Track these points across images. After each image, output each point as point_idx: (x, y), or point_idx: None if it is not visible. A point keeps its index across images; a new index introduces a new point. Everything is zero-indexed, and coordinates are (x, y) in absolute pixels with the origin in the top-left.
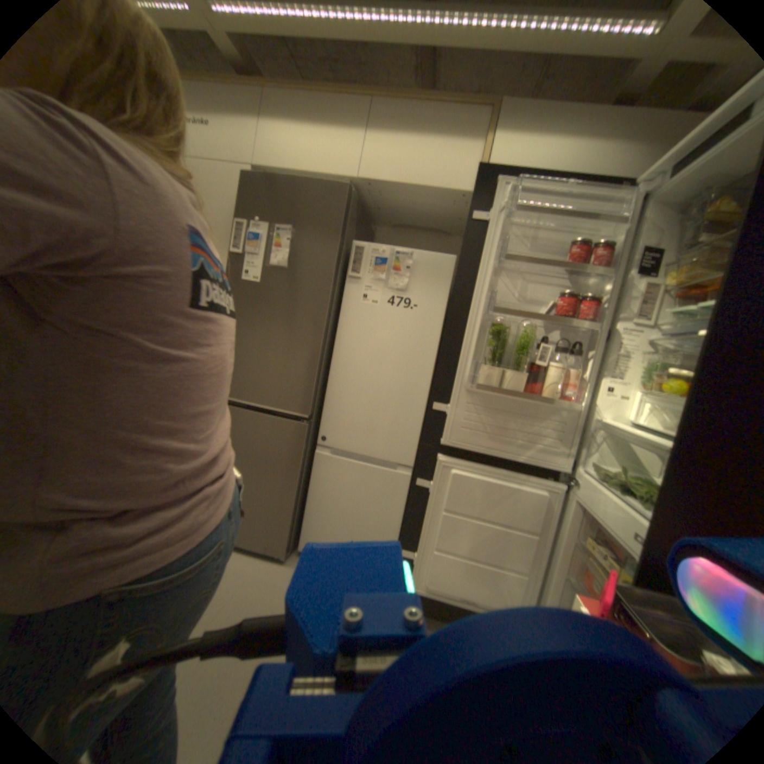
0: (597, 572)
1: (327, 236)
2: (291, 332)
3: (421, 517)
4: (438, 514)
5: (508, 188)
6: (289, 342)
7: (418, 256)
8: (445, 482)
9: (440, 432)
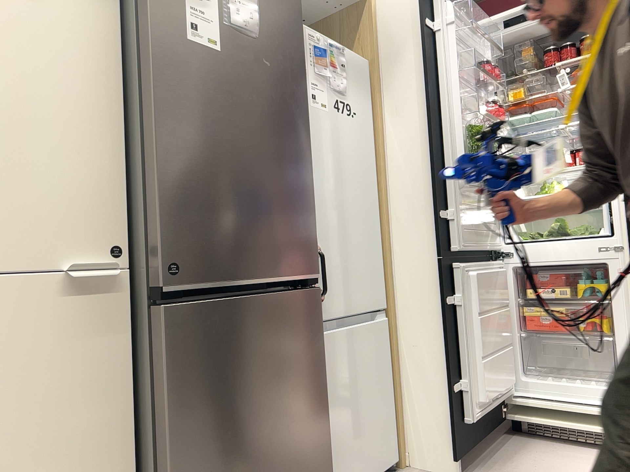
0: (532, 314)
1: (291, 0)
2: (279, 143)
3: (456, 337)
4: (471, 323)
5: (446, 4)
6: (279, 160)
7: (347, 53)
8: (469, 287)
9: (449, 240)
